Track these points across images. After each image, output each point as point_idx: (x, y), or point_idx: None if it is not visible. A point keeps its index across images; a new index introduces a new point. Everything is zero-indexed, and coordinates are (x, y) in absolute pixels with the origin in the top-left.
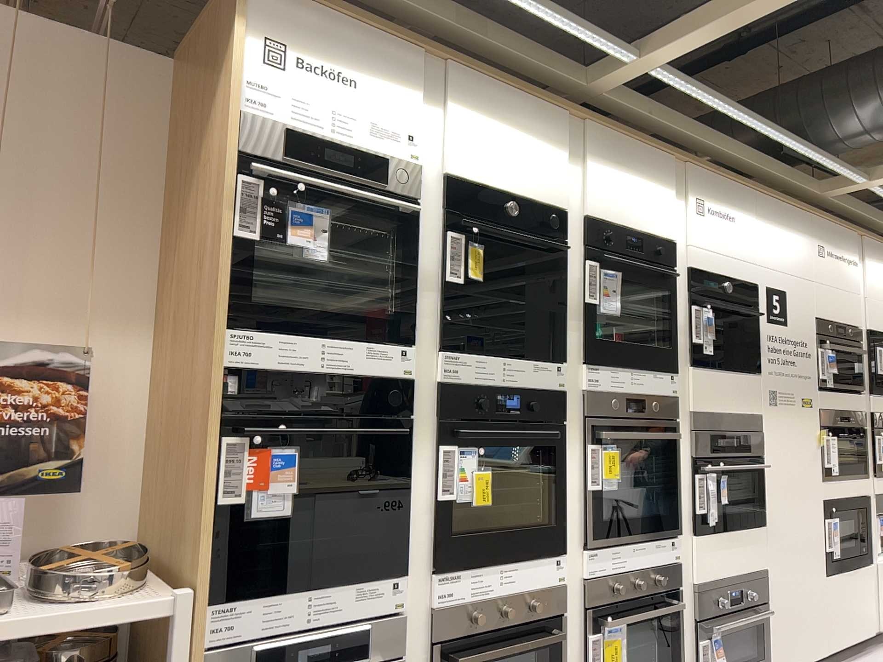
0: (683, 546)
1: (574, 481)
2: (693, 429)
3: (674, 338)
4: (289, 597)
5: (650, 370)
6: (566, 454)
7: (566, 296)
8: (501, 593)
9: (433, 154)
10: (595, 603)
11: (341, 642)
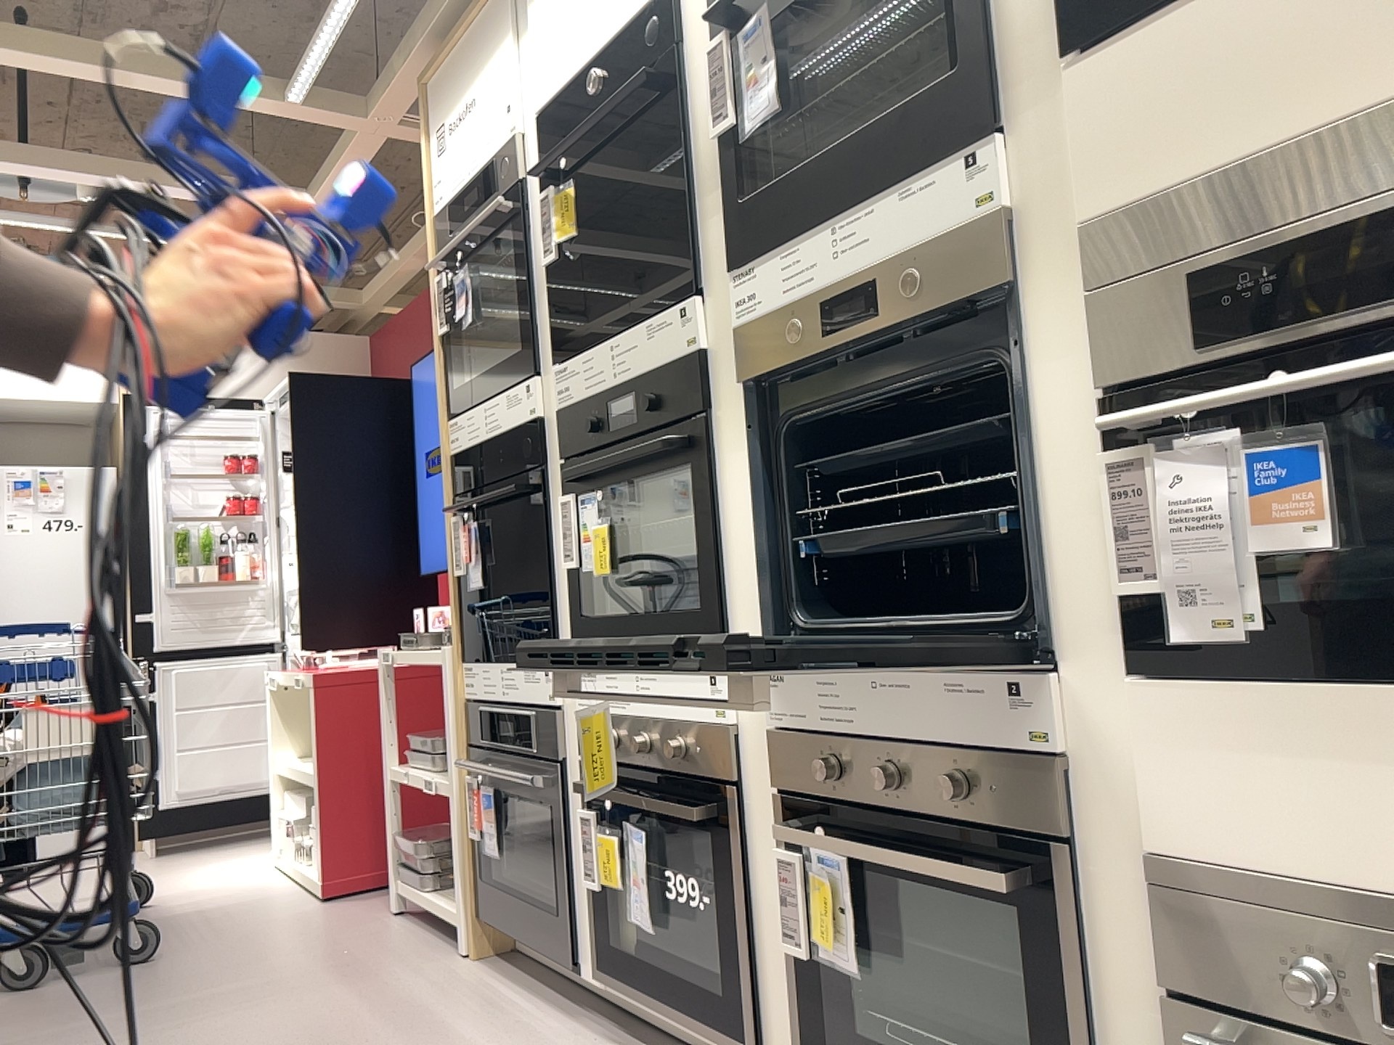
0: (1093, 711)
1: (741, 524)
2: (1085, 288)
3: (982, 22)
4: (491, 668)
5: (886, 186)
6: (722, 472)
7: (694, 154)
8: (638, 715)
9: (530, 102)
10: (790, 787)
11: (519, 725)
